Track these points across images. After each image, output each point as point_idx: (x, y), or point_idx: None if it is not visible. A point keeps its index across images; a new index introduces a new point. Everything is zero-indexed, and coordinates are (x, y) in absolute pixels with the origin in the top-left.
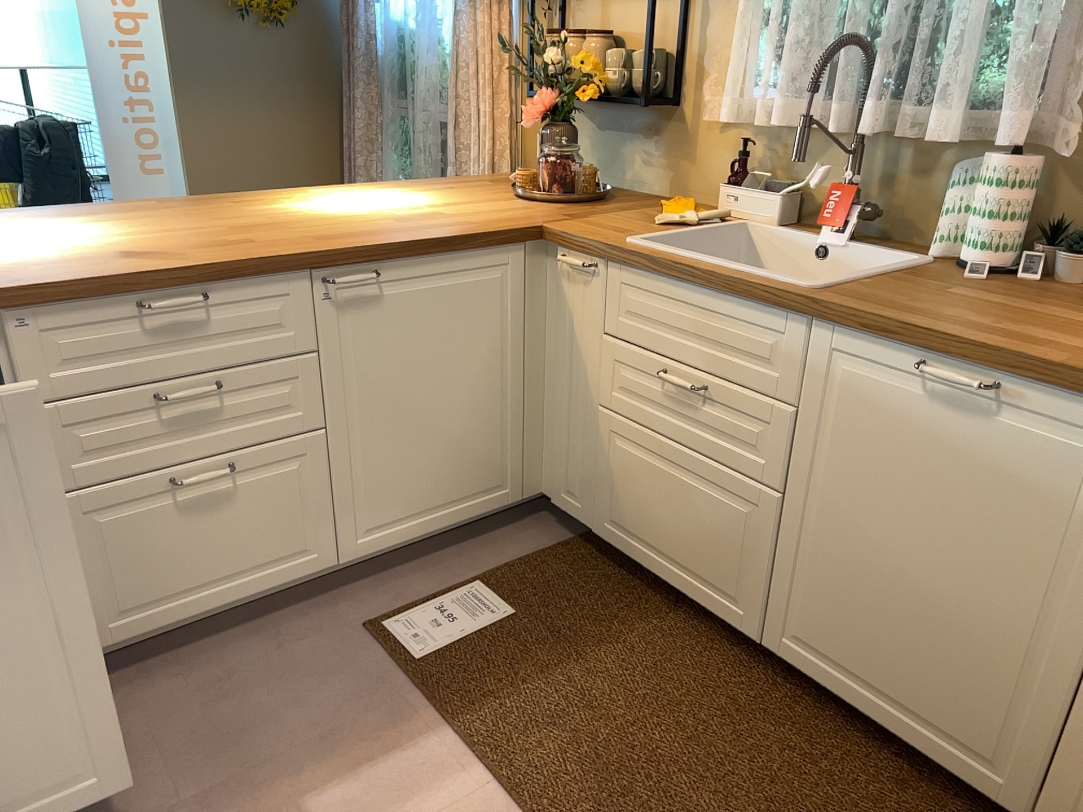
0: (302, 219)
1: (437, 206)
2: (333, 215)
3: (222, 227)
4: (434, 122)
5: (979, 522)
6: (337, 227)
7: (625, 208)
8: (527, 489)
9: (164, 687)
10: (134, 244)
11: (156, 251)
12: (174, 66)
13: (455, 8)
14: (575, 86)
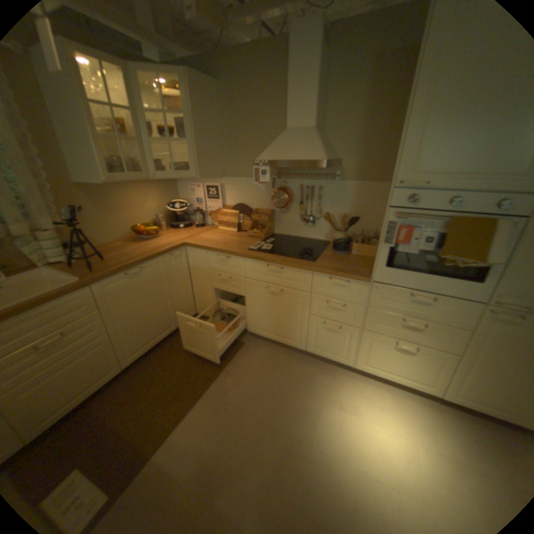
0: None
1: None
2: None
3: None
4: None
5: (148, 292)
6: None
7: None
8: None
9: None
10: None
11: None
12: None
13: None
14: None
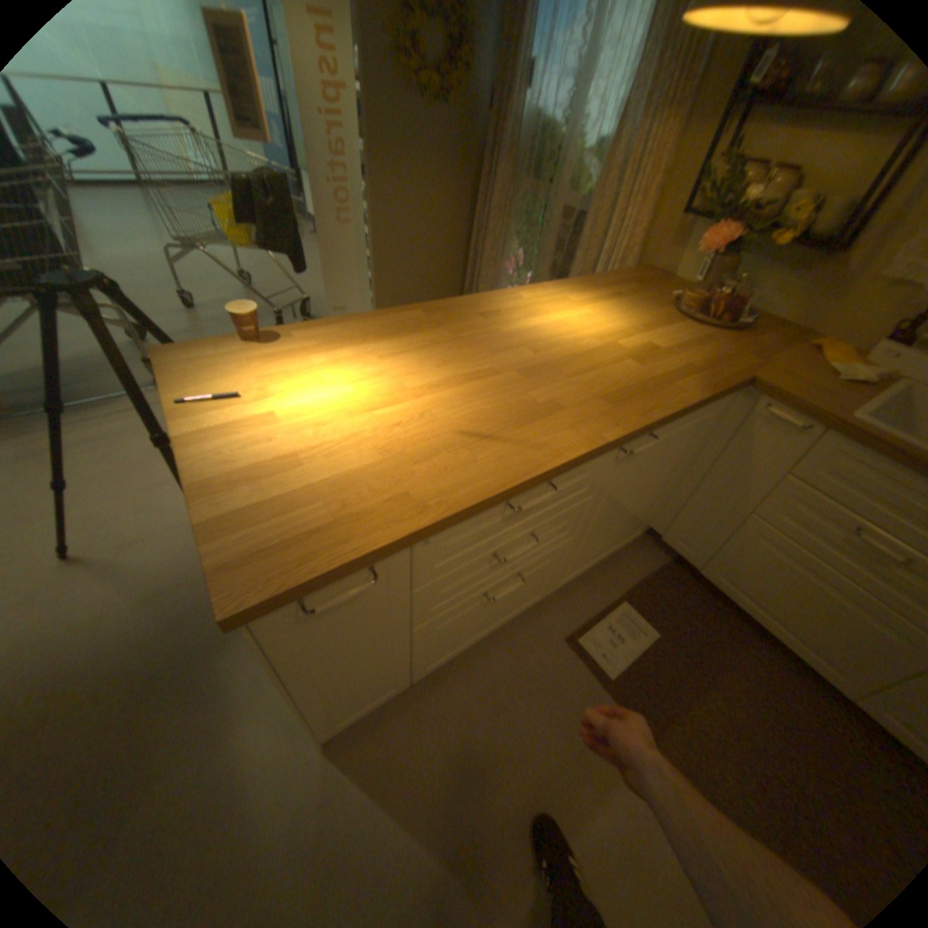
0: (559, 353)
1: (641, 331)
2: (575, 344)
3: (509, 367)
4: (564, 205)
5: None
6: (601, 372)
7: (784, 341)
8: (647, 528)
9: (456, 696)
10: (464, 406)
11: (494, 425)
12: (366, 135)
13: (609, 104)
14: (770, 223)
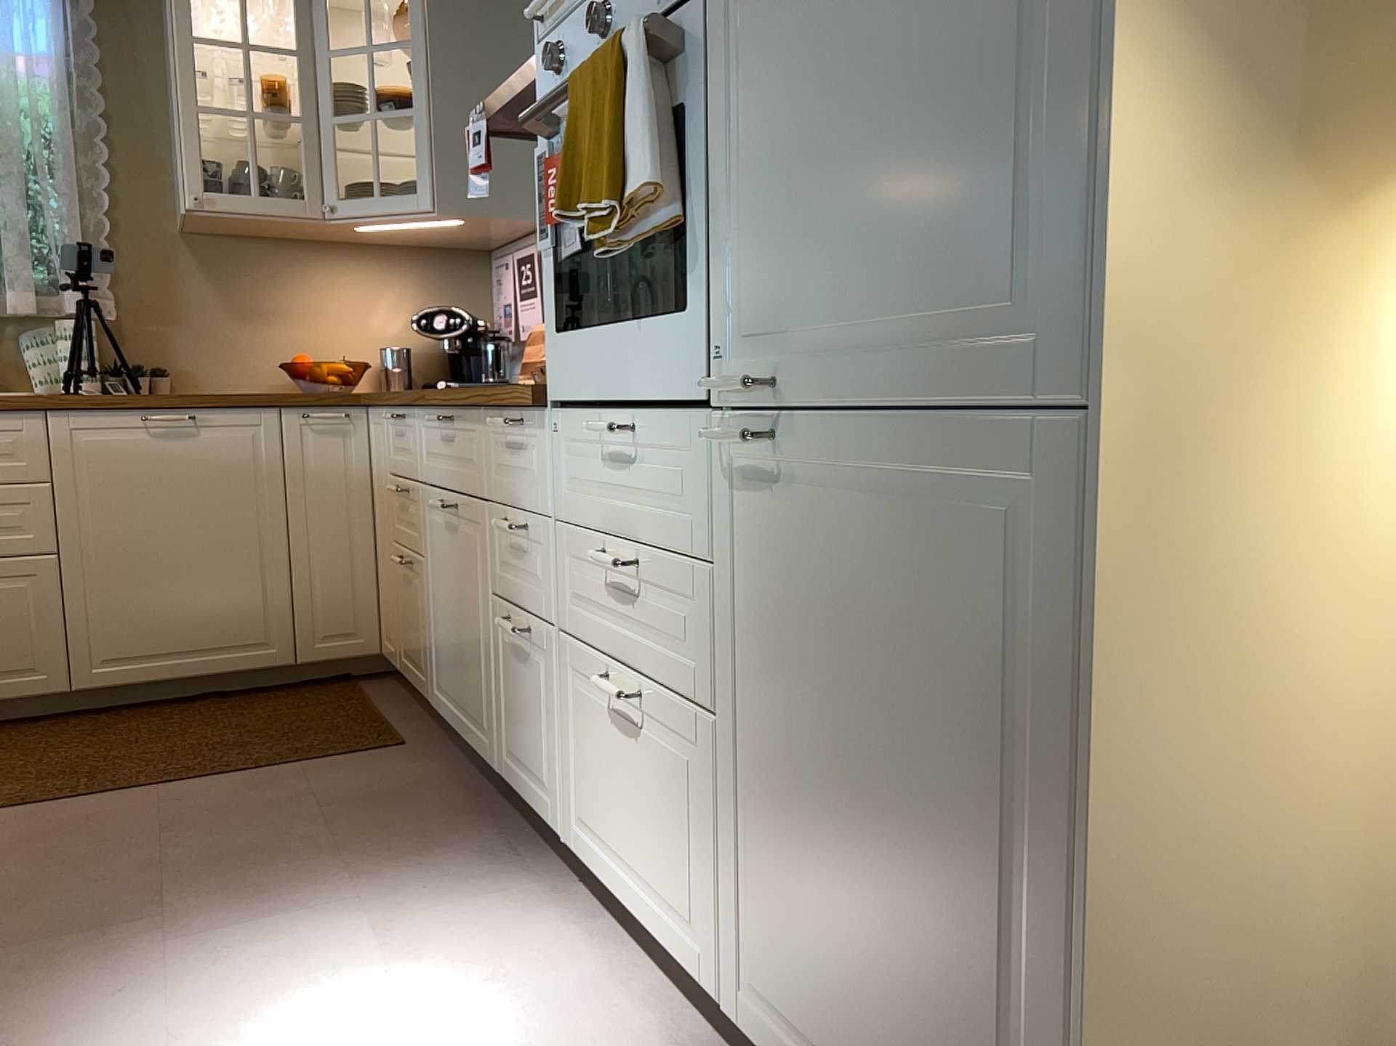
0: None
1: None
2: None
3: None
4: None
5: (208, 499)
6: None
7: None
8: None
9: None
10: None
11: None
12: None
13: None
14: None
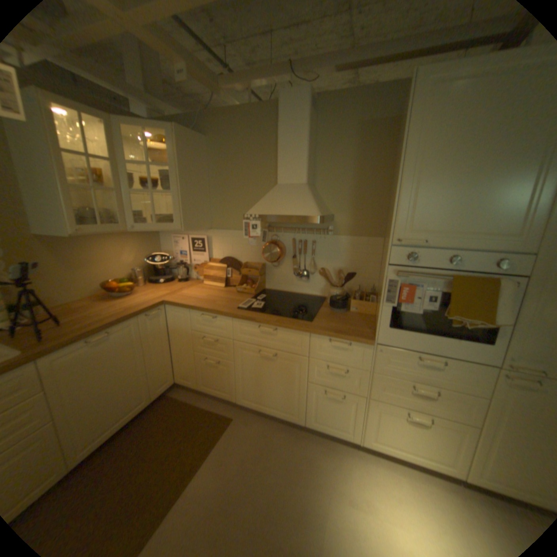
0: None
1: None
2: None
3: None
4: None
5: (115, 363)
6: None
7: None
8: None
9: None
10: None
11: None
12: None
13: None
14: None
